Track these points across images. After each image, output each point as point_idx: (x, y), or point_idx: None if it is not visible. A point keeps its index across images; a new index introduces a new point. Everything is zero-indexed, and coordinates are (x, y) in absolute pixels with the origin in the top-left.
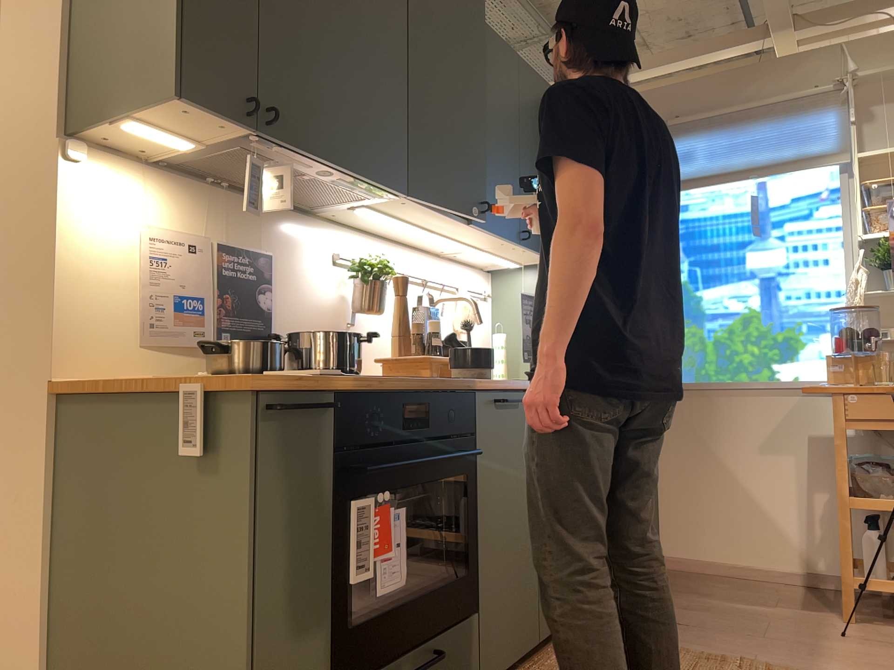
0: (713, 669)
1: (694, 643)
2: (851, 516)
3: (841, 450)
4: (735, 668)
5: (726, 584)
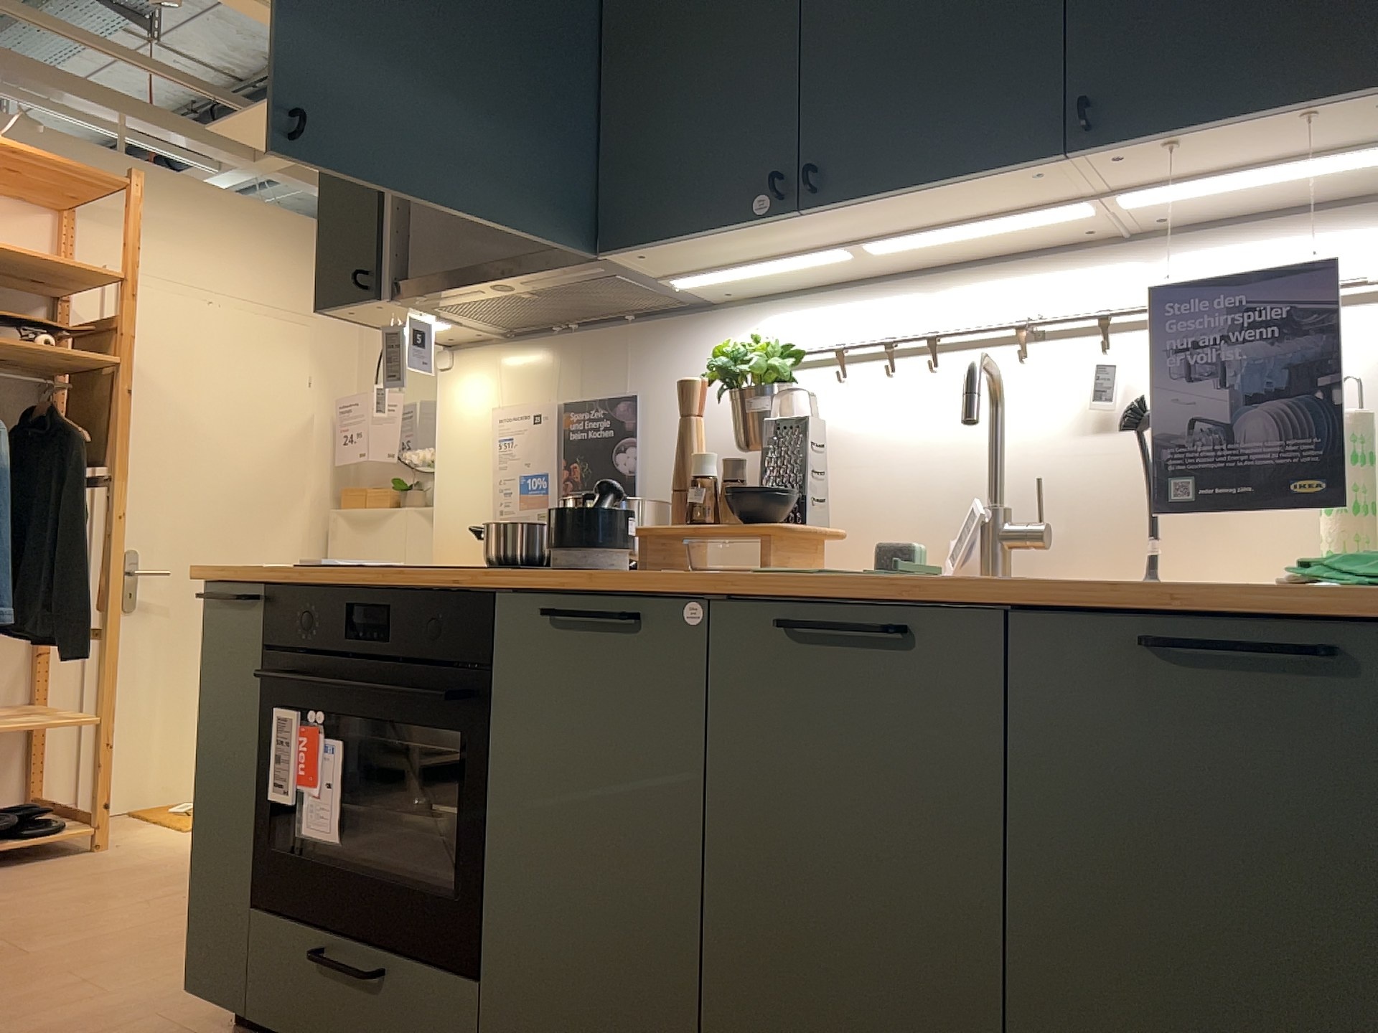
0: None
1: None
2: None
3: None
4: None
5: None
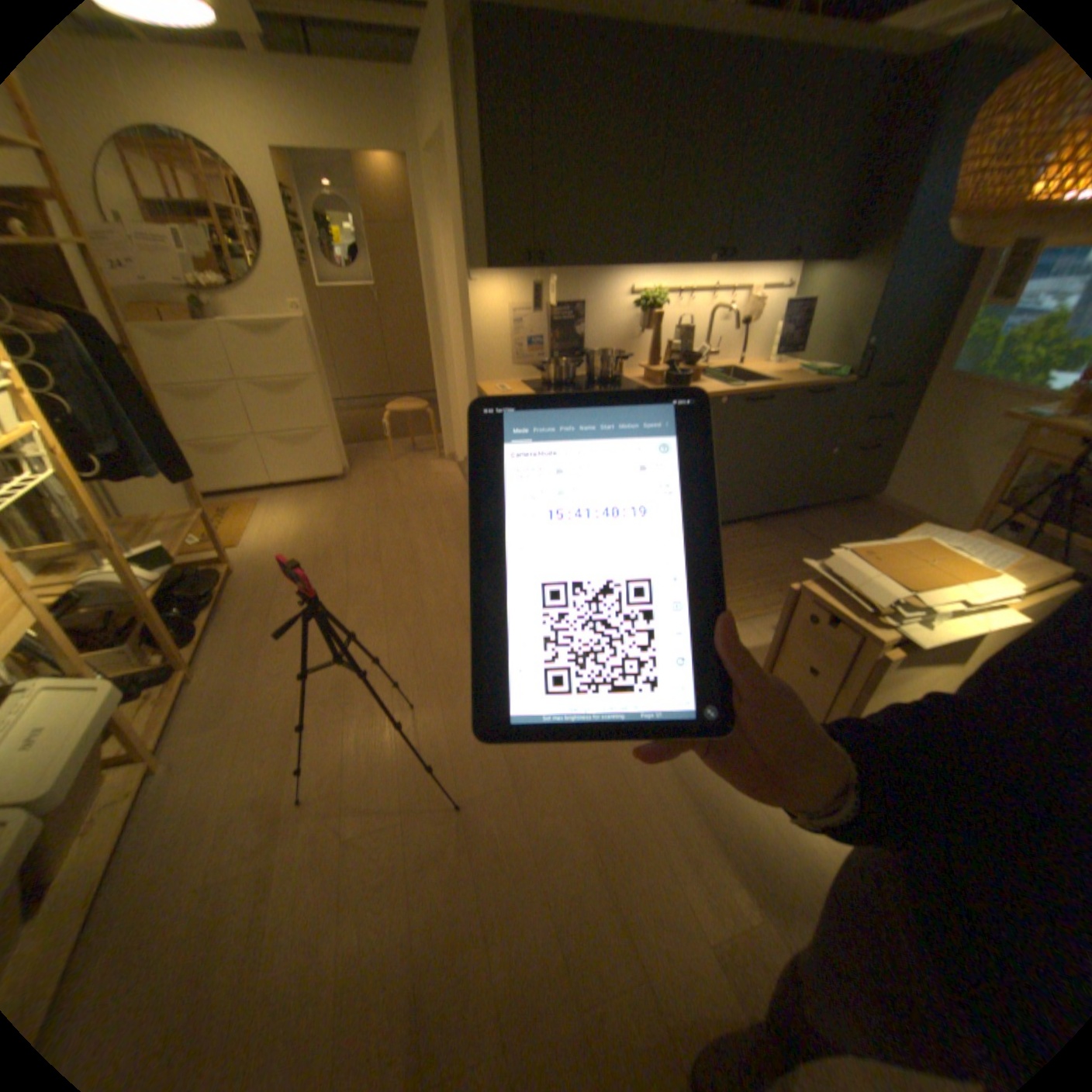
0: (790, 568)
1: (807, 553)
2: (986, 518)
3: (1008, 470)
4: (804, 573)
5: (904, 528)
